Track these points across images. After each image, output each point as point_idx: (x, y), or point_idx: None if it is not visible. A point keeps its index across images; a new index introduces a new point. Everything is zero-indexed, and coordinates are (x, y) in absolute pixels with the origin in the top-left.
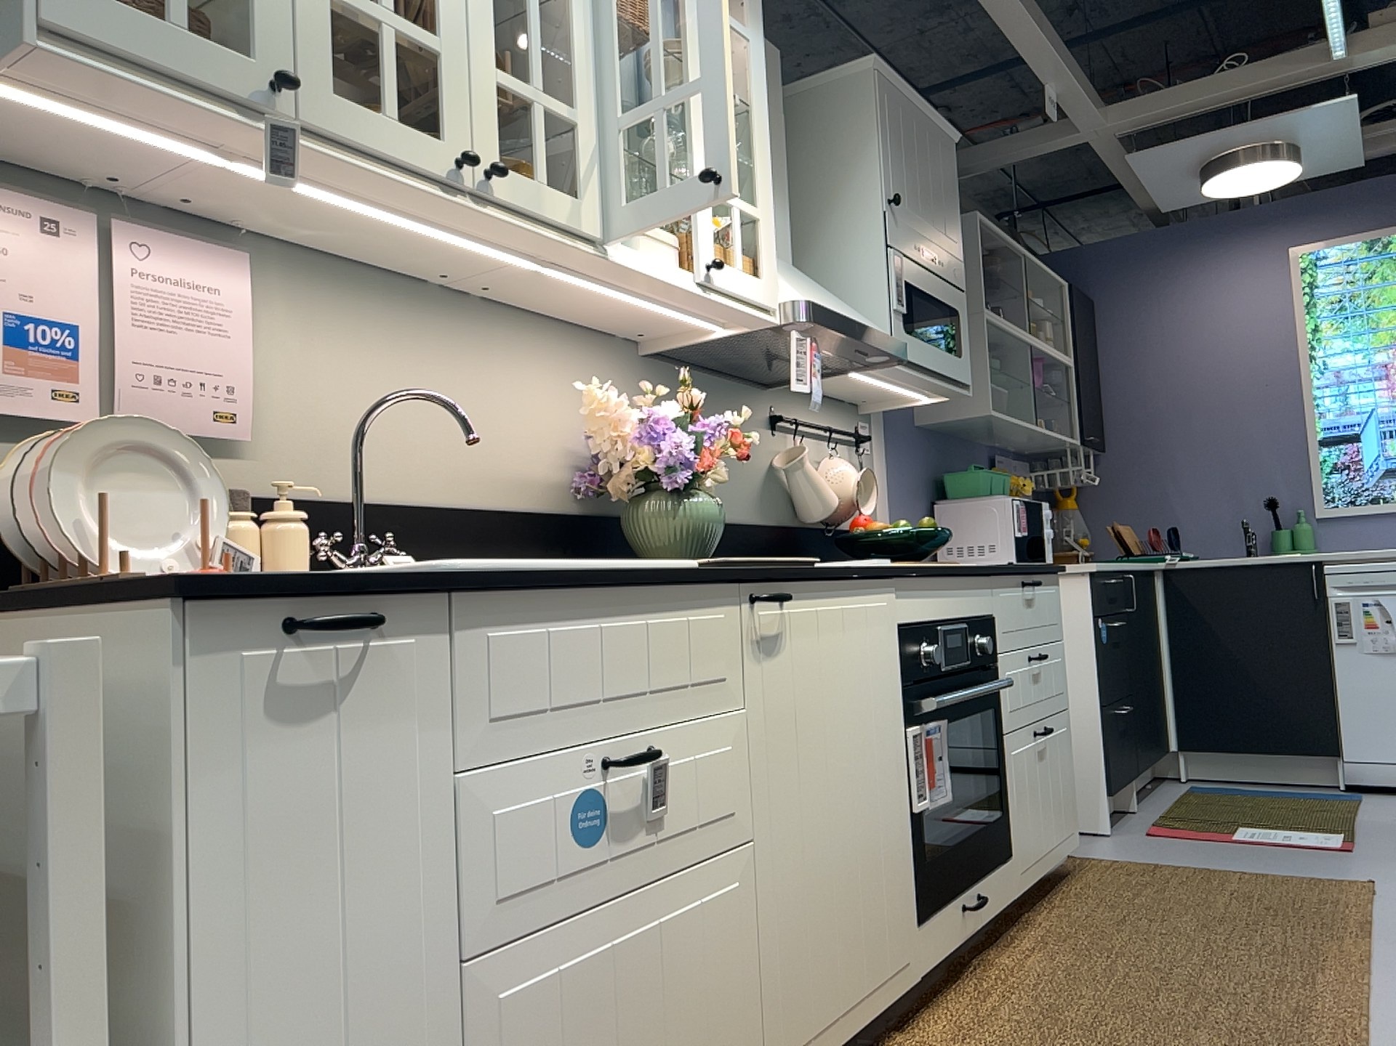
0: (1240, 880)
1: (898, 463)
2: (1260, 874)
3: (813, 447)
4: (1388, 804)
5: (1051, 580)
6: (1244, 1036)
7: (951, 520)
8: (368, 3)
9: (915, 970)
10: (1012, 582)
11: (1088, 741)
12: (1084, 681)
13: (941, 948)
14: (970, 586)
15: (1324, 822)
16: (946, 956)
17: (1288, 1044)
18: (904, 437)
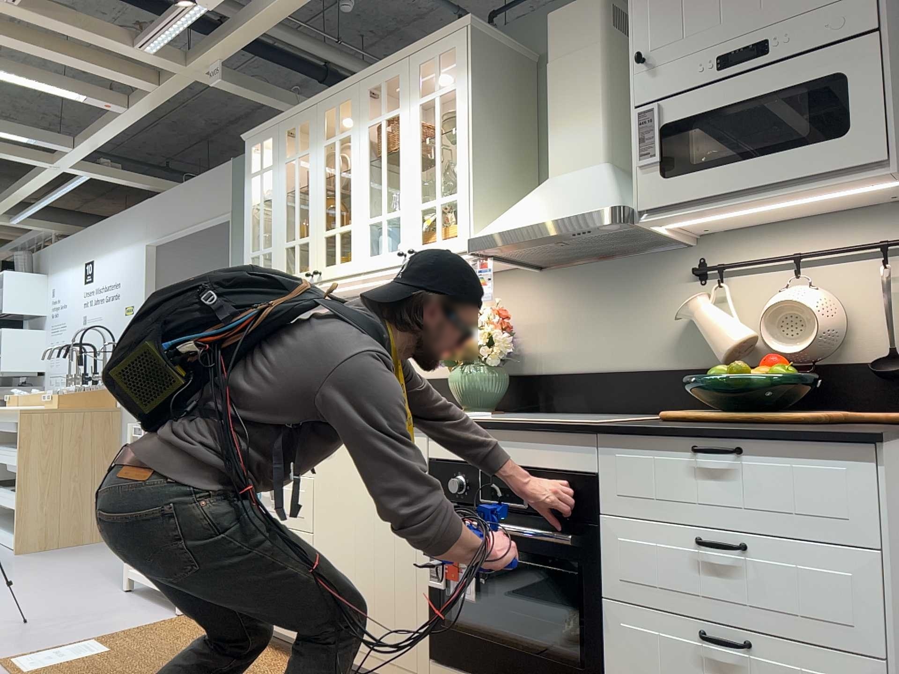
0: None
1: None
2: None
3: (775, 280)
4: None
5: (816, 451)
6: None
7: None
8: (292, 242)
9: None
10: (650, 444)
11: None
12: None
13: None
14: (540, 440)
15: None
16: None
17: None
18: None
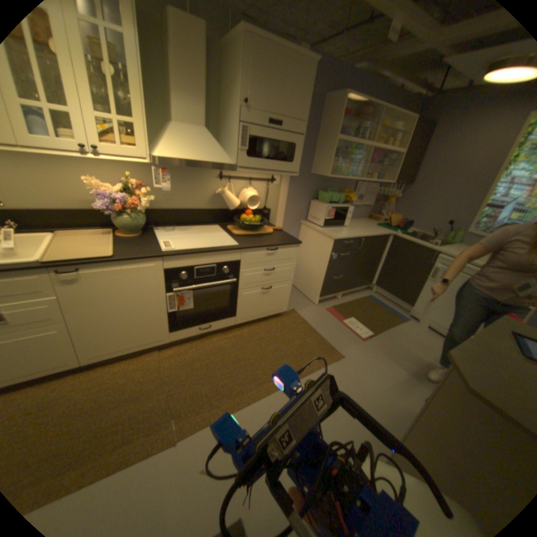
0: (313, 340)
1: (294, 186)
2: (323, 339)
3: (242, 183)
4: (411, 329)
5: (290, 247)
6: (215, 393)
7: (313, 206)
8: None
9: (165, 341)
10: (257, 250)
11: (319, 282)
12: (323, 267)
13: (183, 337)
14: (221, 254)
15: (377, 327)
16: (187, 338)
17: (218, 402)
18: (300, 178)
